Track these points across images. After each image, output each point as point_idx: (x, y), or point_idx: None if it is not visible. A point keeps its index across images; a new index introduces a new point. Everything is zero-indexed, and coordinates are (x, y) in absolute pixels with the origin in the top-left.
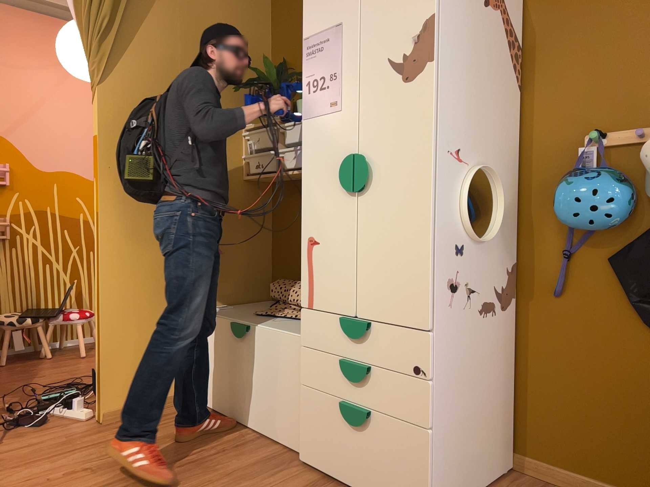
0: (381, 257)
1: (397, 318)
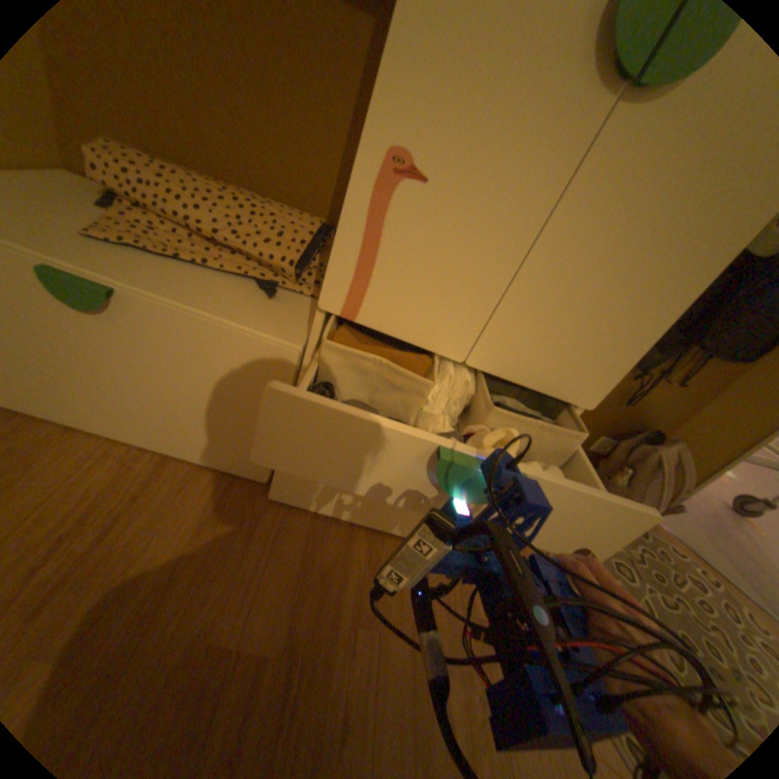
0: (580, 278)
1: (547, 383)
